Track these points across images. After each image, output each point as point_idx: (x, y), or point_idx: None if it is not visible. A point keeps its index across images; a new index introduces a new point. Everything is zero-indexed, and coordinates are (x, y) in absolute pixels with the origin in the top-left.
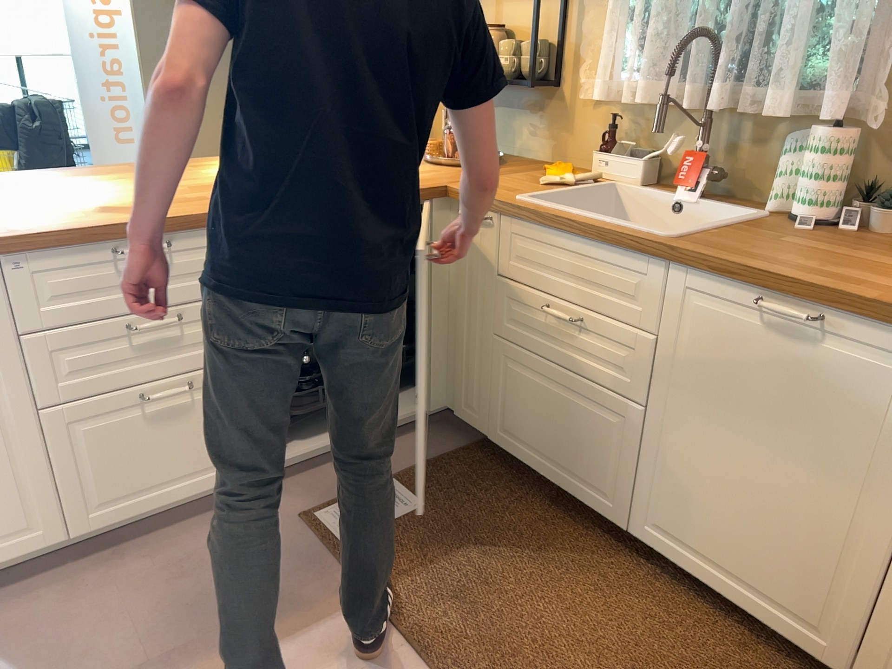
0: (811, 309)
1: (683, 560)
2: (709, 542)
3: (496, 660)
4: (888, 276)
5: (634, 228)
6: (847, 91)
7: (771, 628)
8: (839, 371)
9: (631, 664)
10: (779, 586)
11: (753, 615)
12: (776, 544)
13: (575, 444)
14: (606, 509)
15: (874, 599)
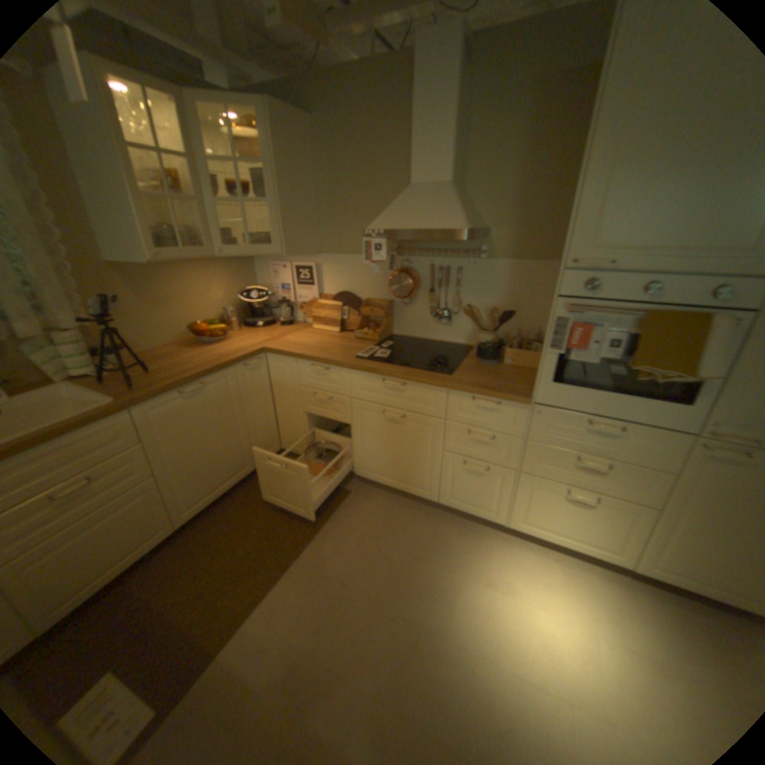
0: (195, 383)
1: (202, 506)
2: (206, 488)
3: (253, 574)
4: (182, 365)
5: (85, 412)
6: (69, 313)
7: (235, 484)
8: (211, 394)
9: (247, 528)
10: (231, 470)
11: (229, 488)
12: (223, 460)
13: (123, 538)
14: (160, 538)
15: (249, 443)
